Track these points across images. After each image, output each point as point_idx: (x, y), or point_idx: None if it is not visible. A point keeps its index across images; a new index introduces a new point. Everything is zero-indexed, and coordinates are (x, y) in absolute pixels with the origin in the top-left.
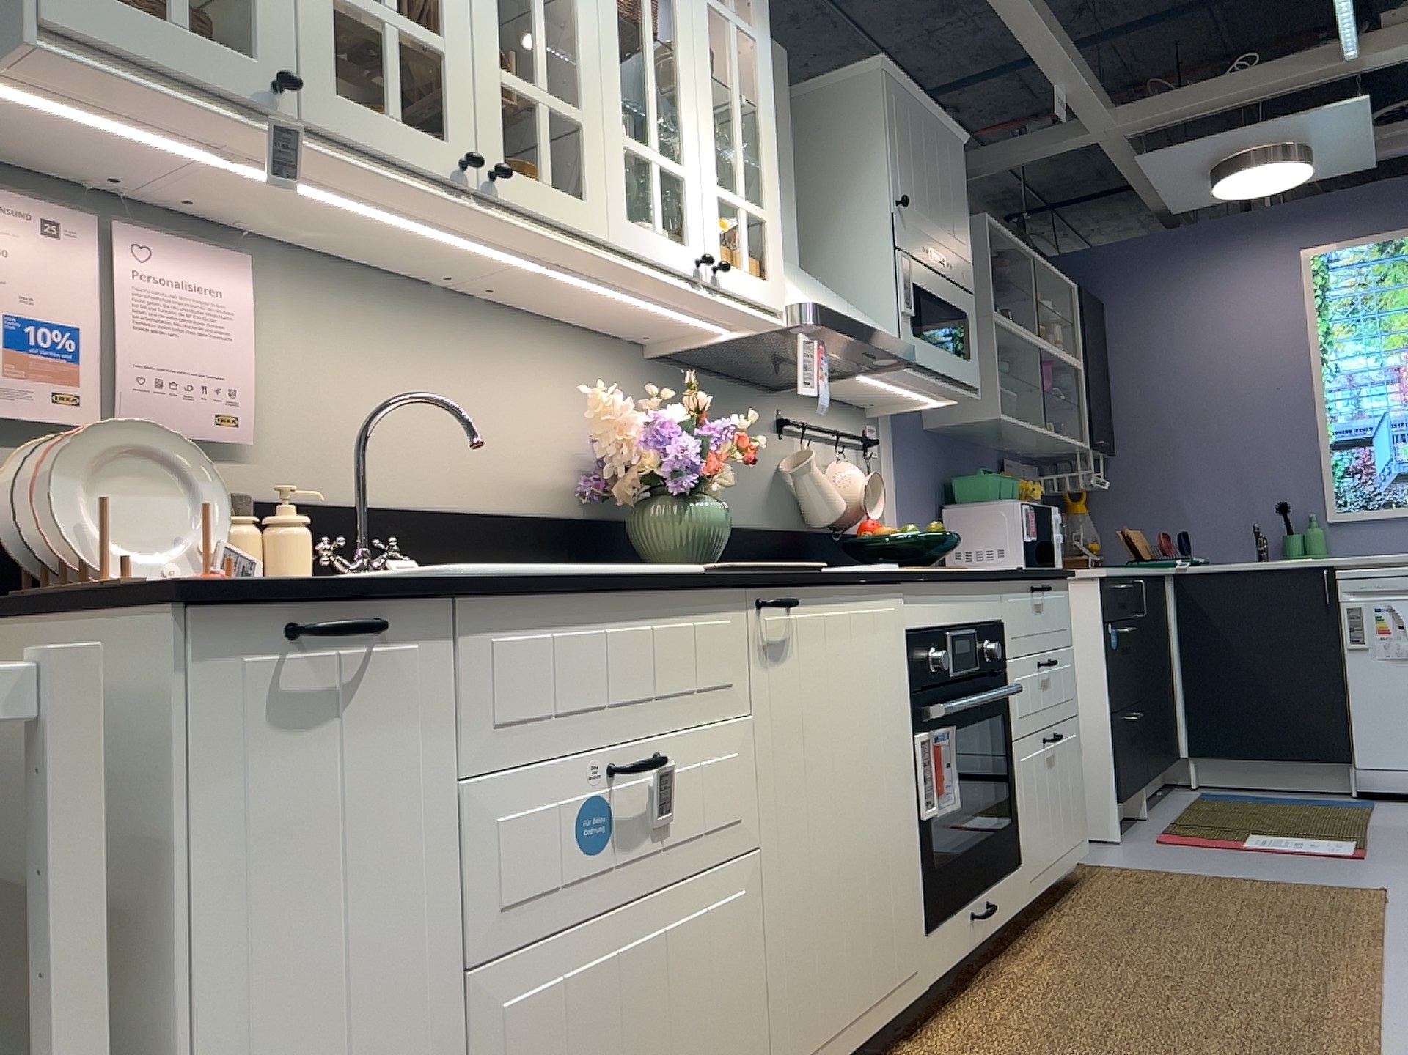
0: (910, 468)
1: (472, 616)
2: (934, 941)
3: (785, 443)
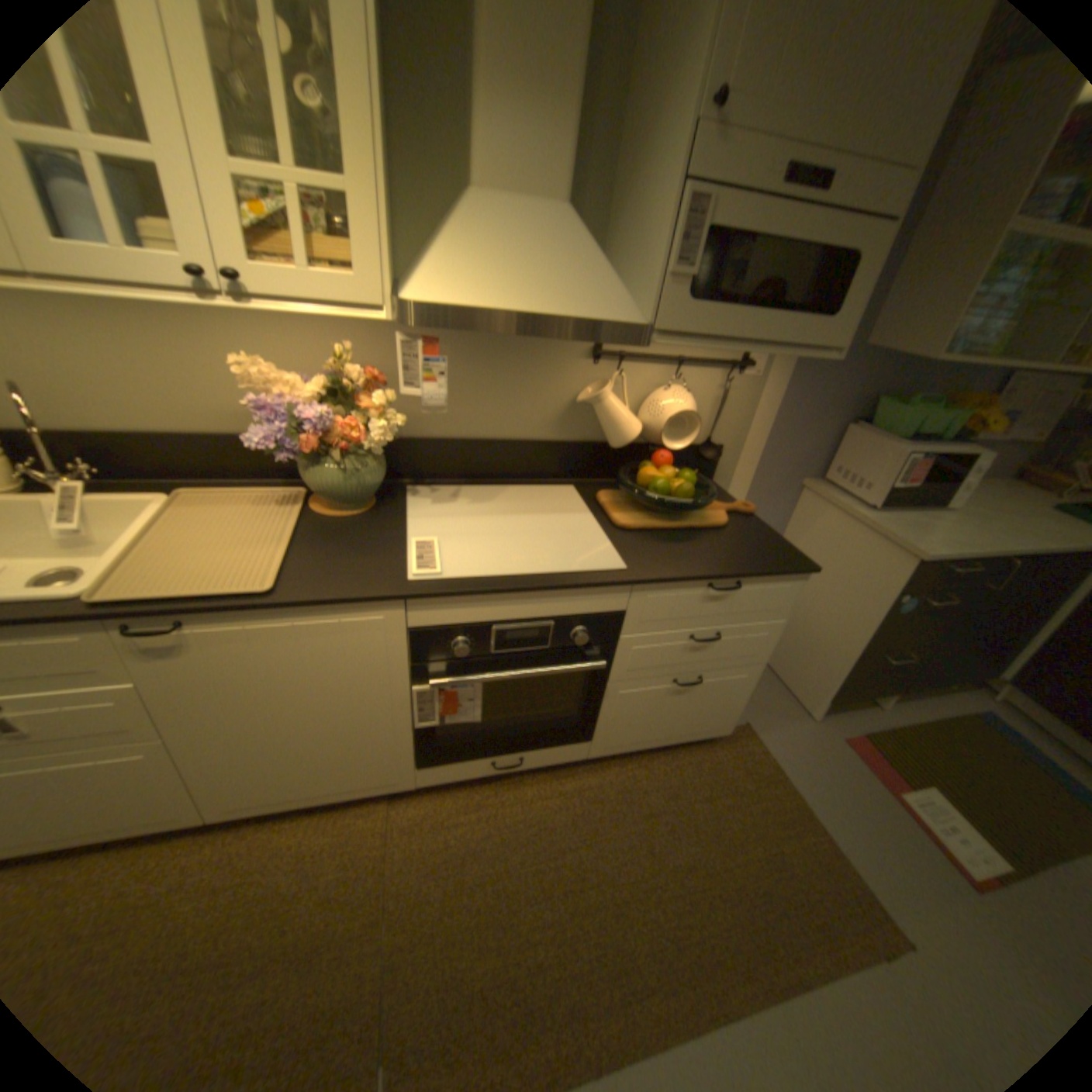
0: (812, 384)
1: None
2: (428, 772)
3: (598, 369)
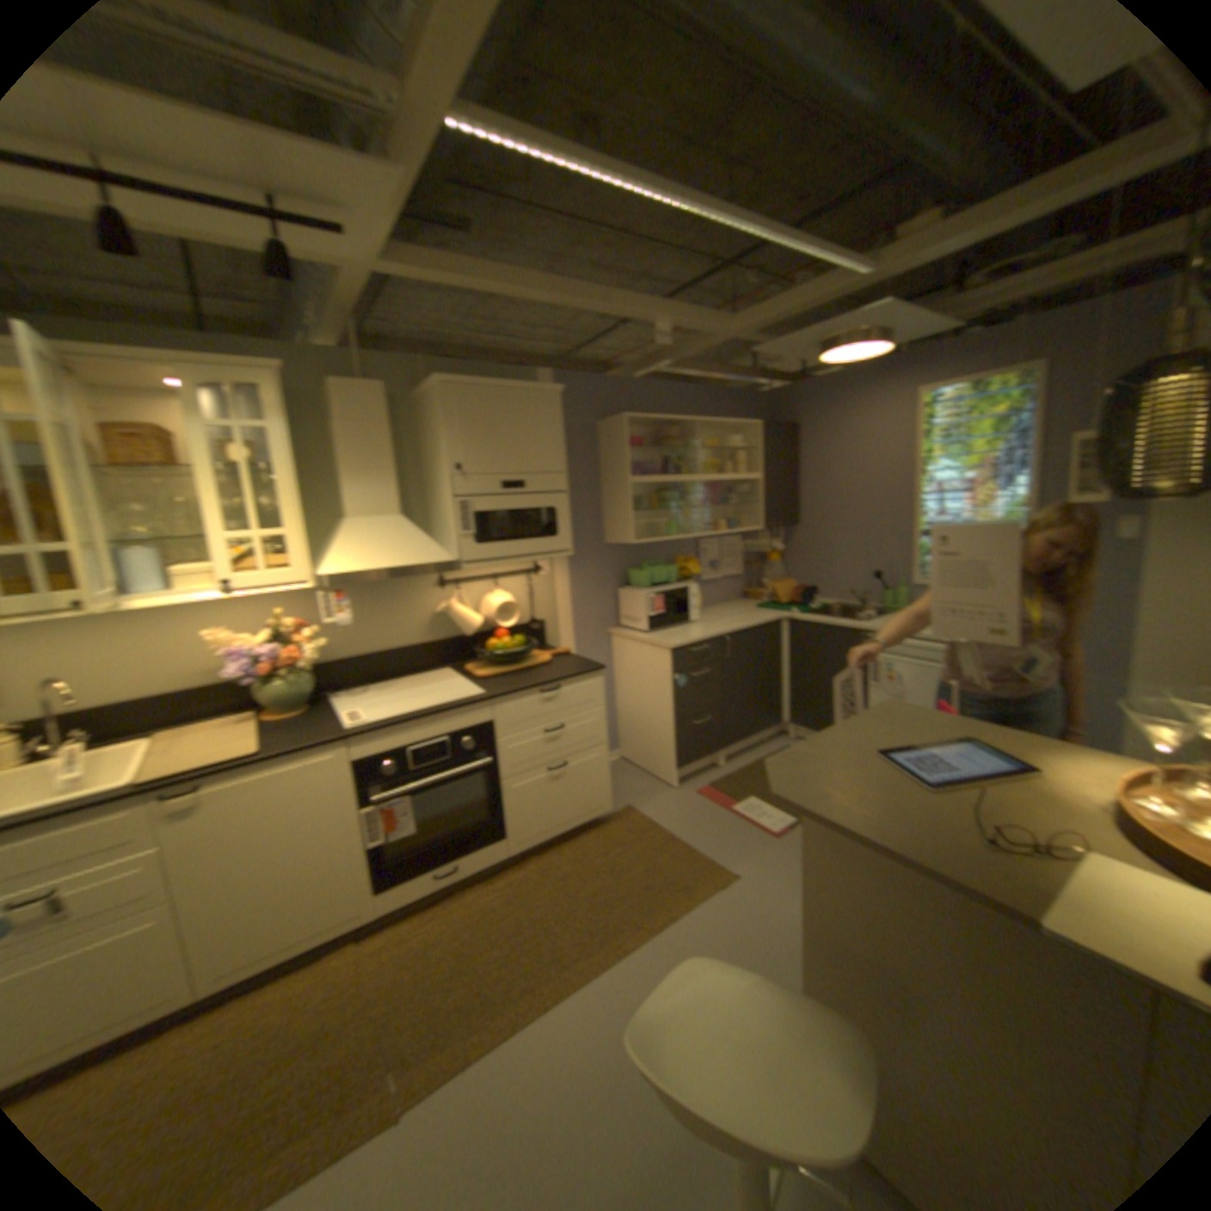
0: (581, 572)
1: None
2: (380, 898)
3: (442, 592)
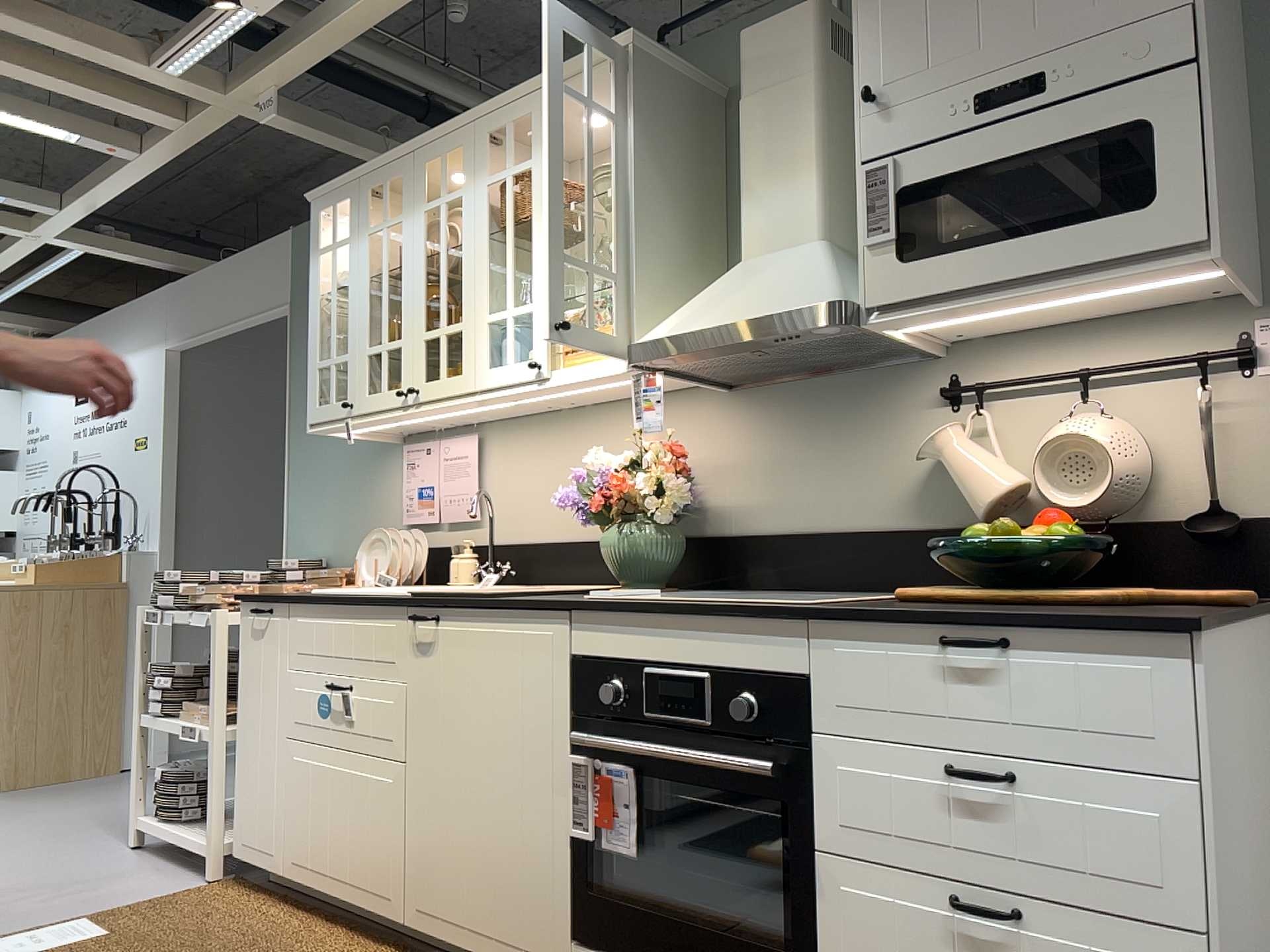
0: None
1: (294, 610)
2: None
3: (958, 416)
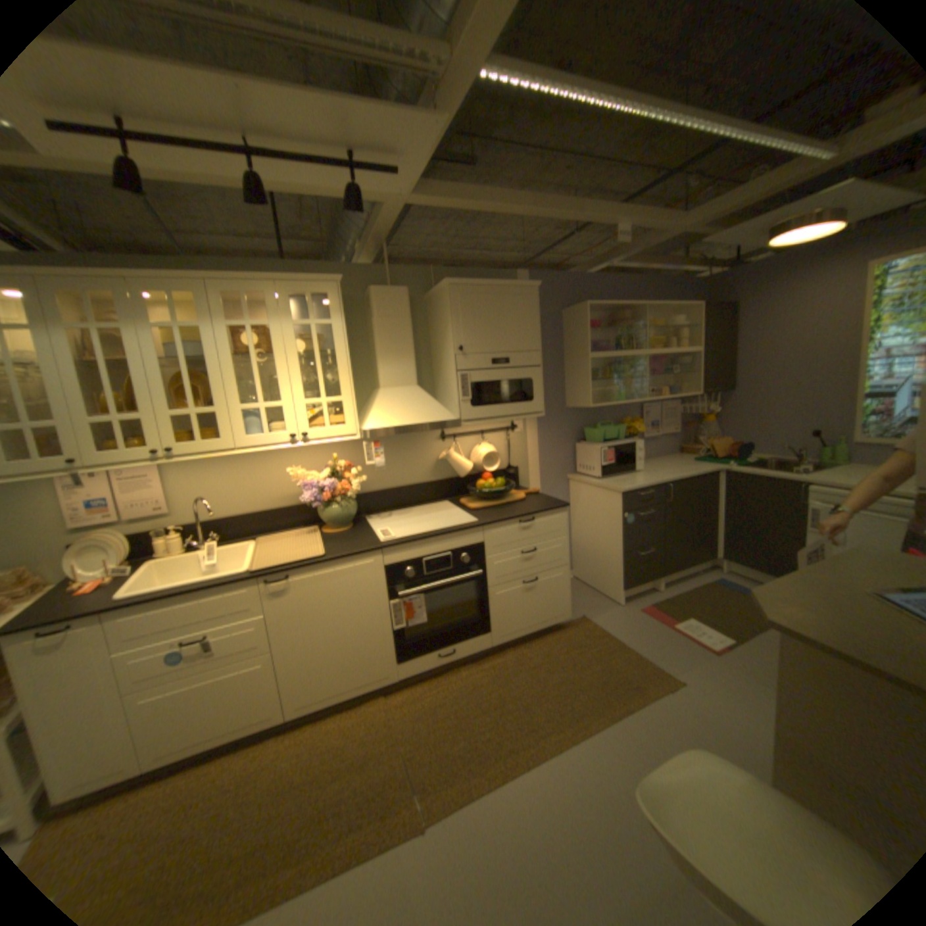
0: (548, 430)
1: (112, 616)
2: (404, 666)
3: (445, 444)
